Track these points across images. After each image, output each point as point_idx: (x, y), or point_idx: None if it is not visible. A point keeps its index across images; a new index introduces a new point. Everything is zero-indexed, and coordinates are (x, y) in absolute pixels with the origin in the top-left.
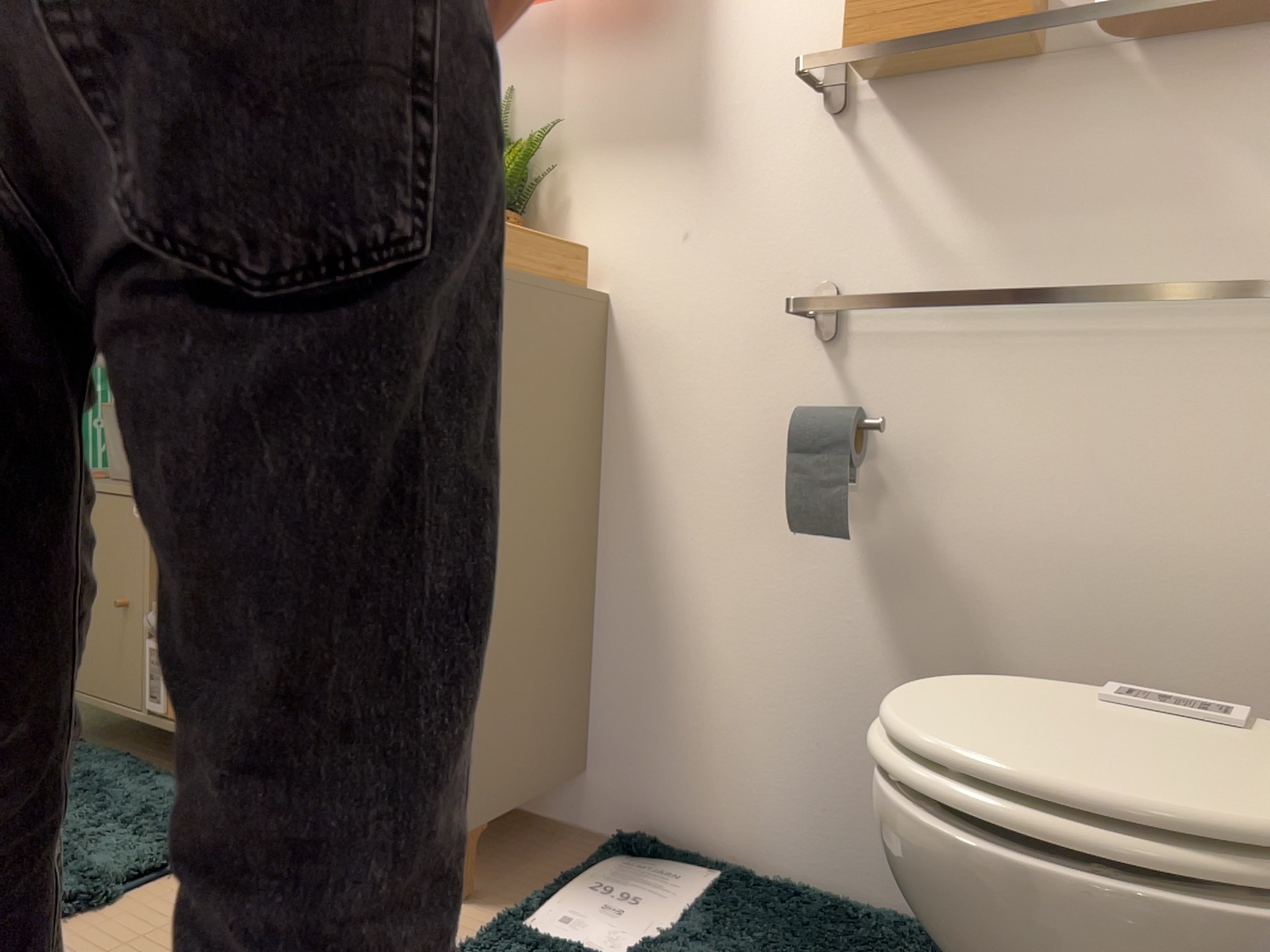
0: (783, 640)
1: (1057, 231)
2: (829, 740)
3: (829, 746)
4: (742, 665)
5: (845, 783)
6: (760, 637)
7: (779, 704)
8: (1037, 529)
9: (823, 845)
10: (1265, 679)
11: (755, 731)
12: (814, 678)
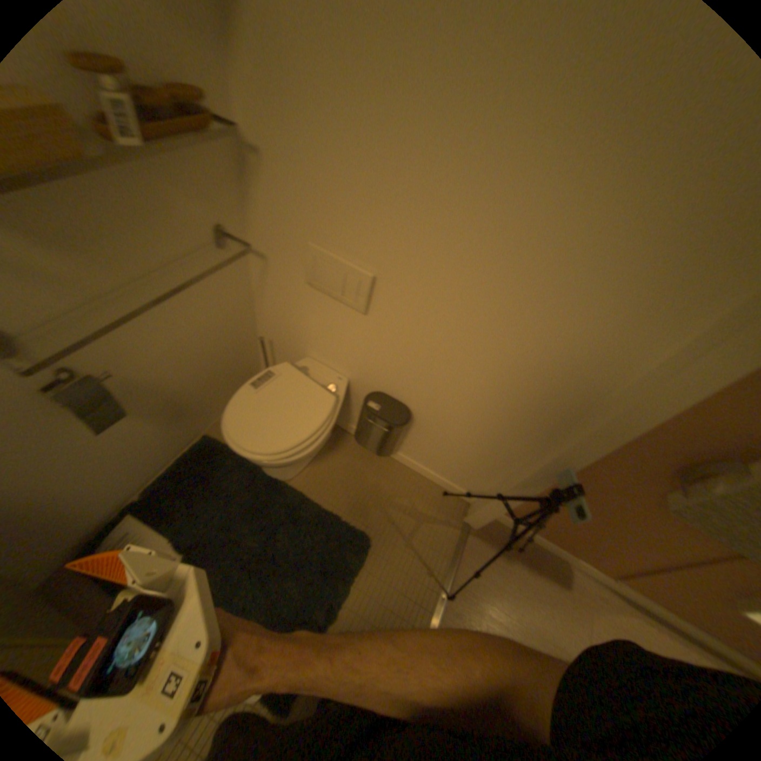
0: (89, 457)
1: (118, 245)
2: (129, 456)
3: (130, 457)
4: (76, 479)
5: (141, 457)
6: (77, 466)
7: (102, 469)
8: (164, 351)
9: (144, 473)
10: (229, 340)
11: (98, 484)
12: (111, 451)
